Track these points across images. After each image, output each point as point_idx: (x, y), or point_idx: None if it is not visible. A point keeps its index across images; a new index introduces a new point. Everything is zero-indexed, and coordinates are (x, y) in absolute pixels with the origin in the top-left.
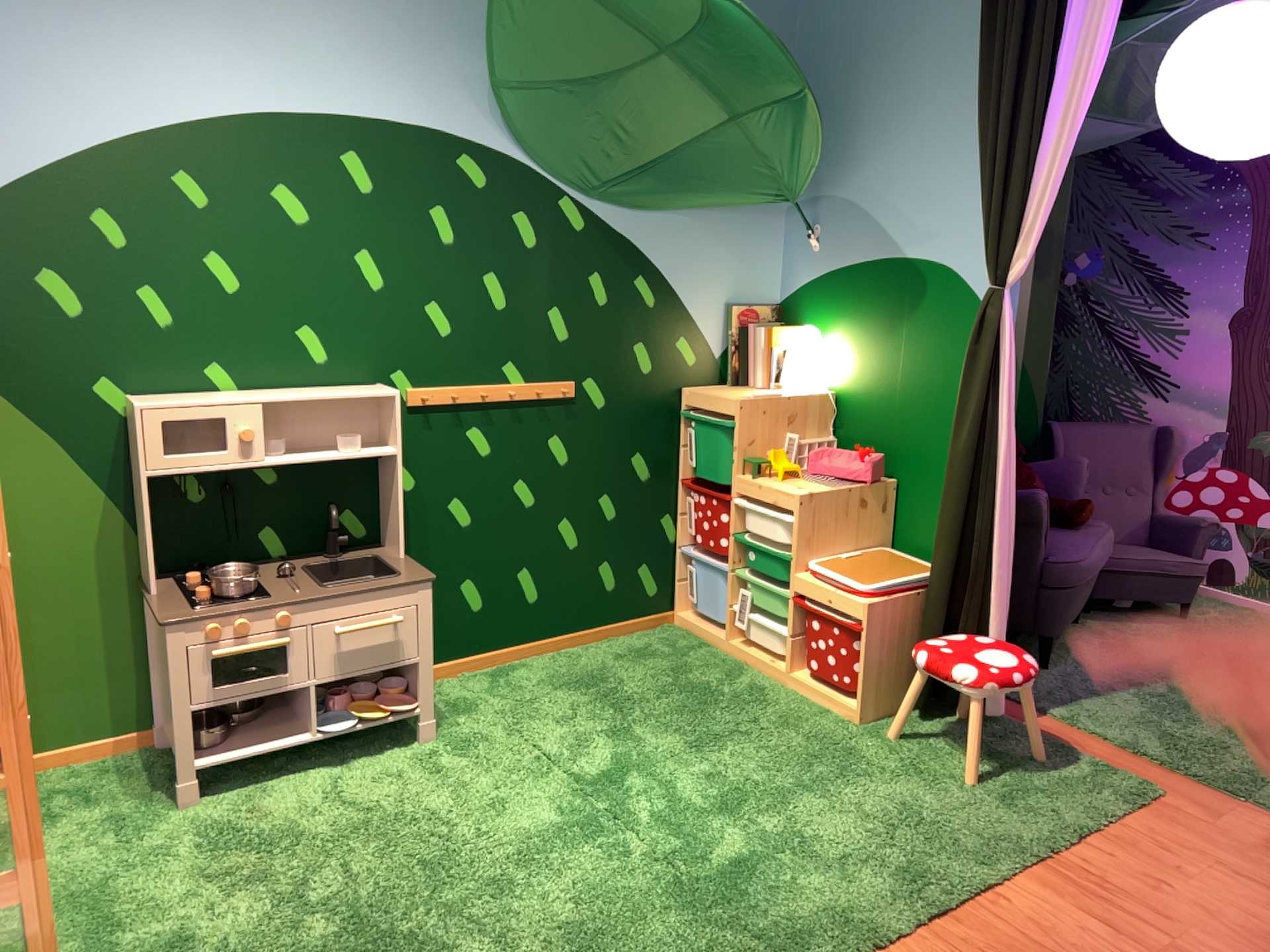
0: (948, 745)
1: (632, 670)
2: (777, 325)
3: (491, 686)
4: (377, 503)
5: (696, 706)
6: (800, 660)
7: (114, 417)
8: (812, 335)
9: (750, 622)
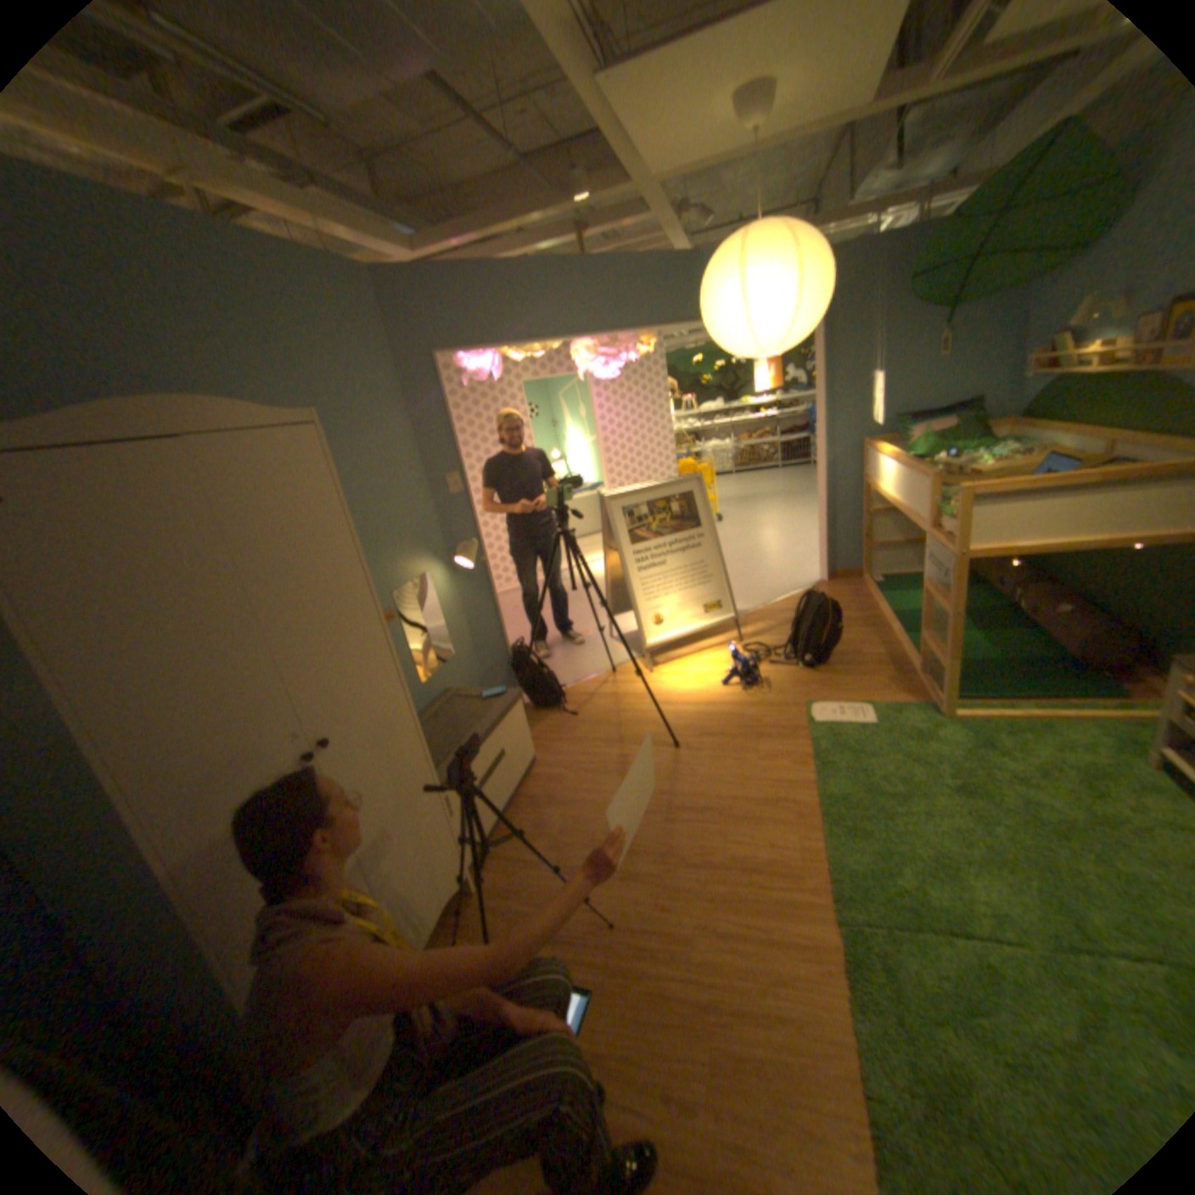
0: None
1: None
2: None
3: None
4: None
5: None
6: None
7: None
8: None
9: None
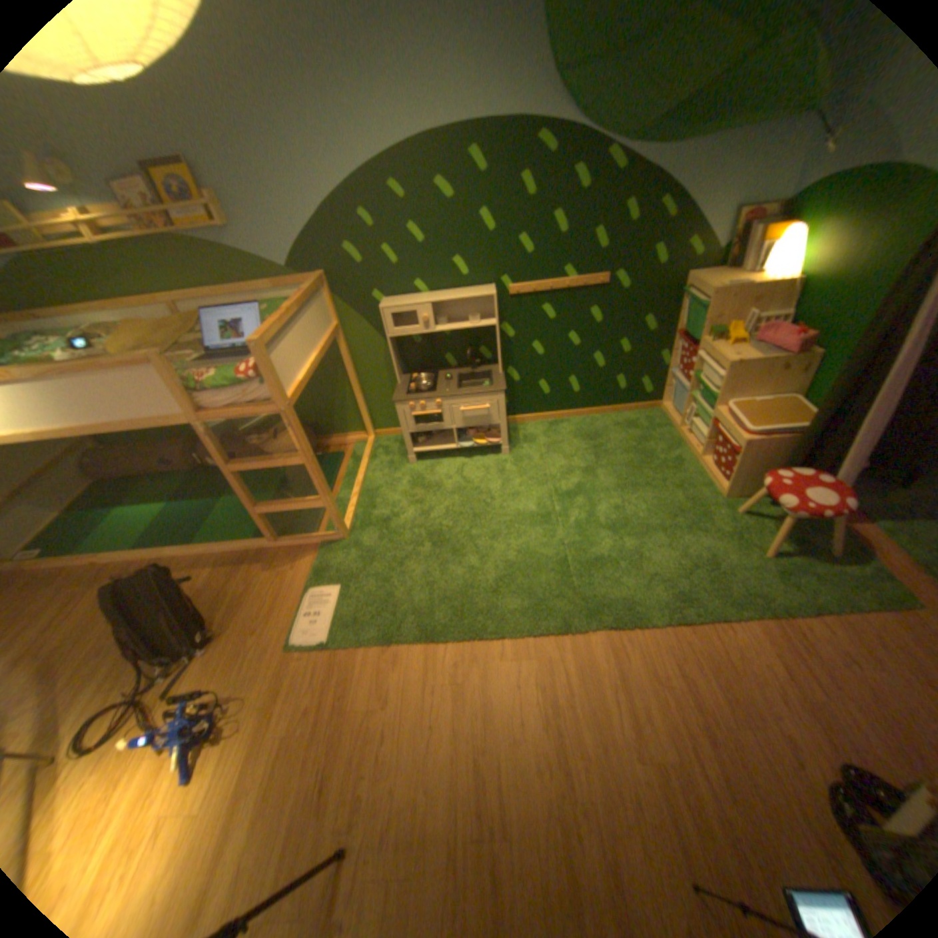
0: (774, 528)
1: (618, 434)
2: (775, 222)
3: (546, 431)
4: (495, 344)
5: (637, 464)
6: (708, 453)
7: (380, 308)
8: (796, 234)
9: (690, 422)
